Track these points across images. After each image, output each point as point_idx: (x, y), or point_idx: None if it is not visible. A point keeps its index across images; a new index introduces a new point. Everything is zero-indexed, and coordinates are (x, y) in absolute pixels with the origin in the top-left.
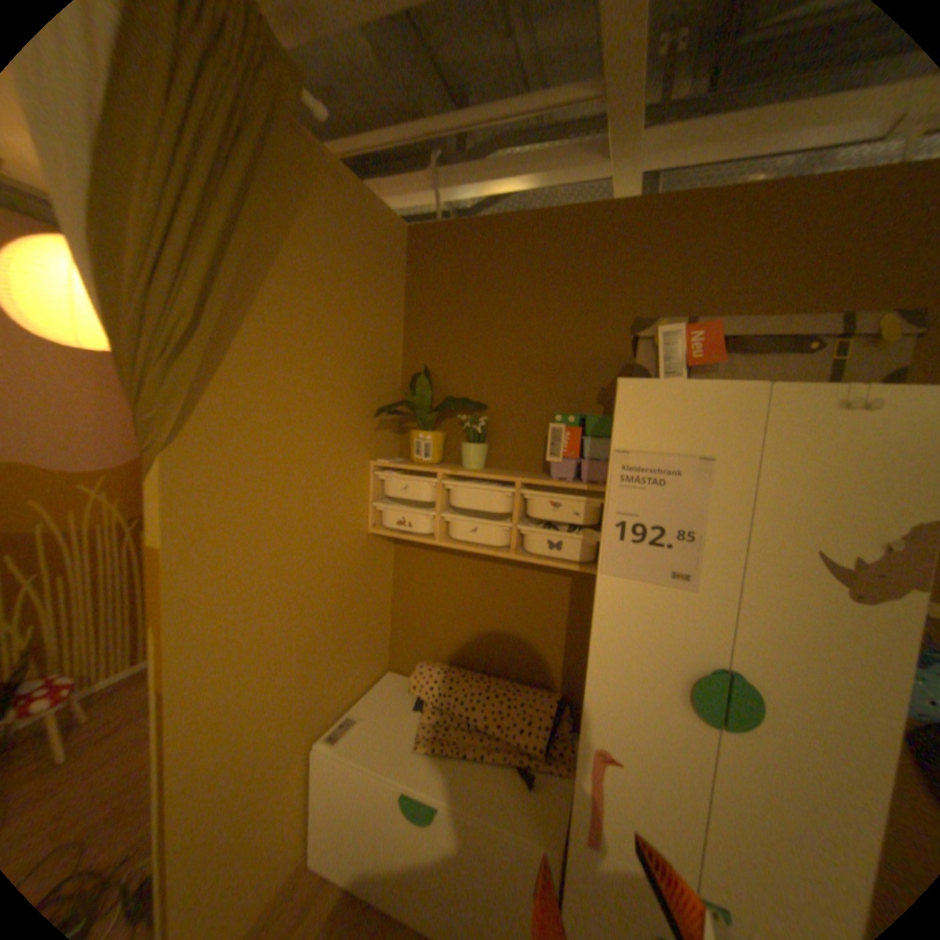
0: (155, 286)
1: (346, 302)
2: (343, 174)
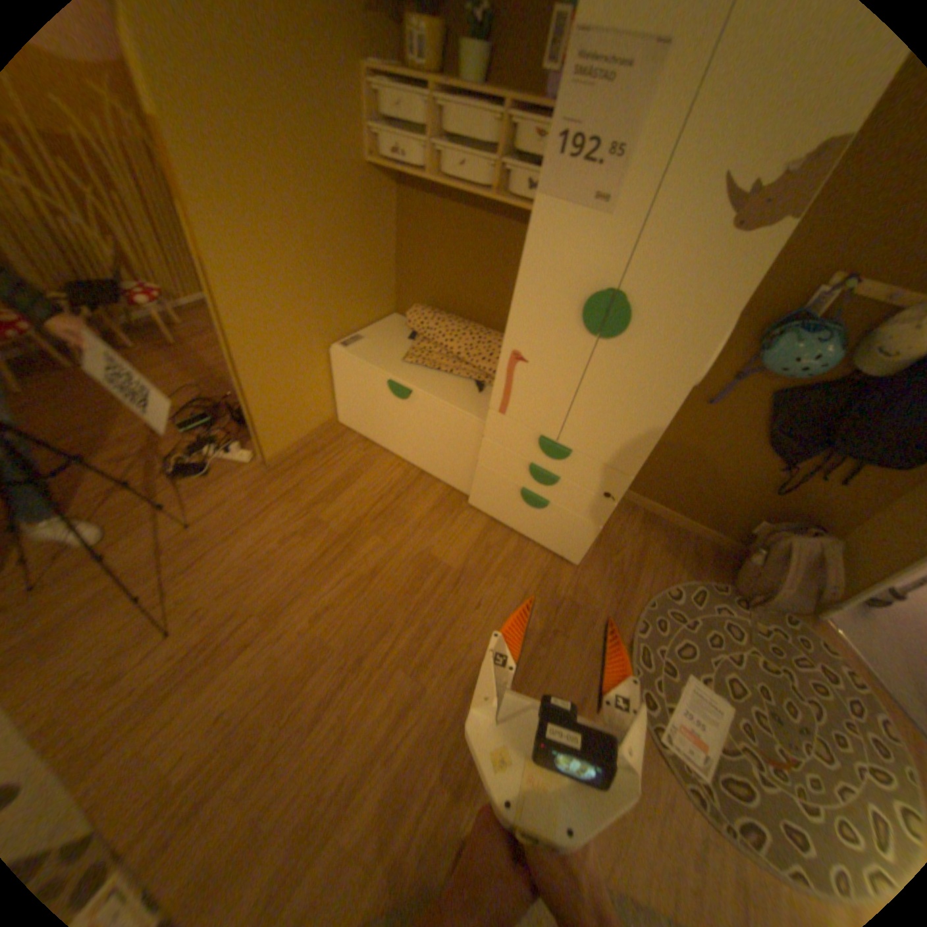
0: None
1: None
2: None
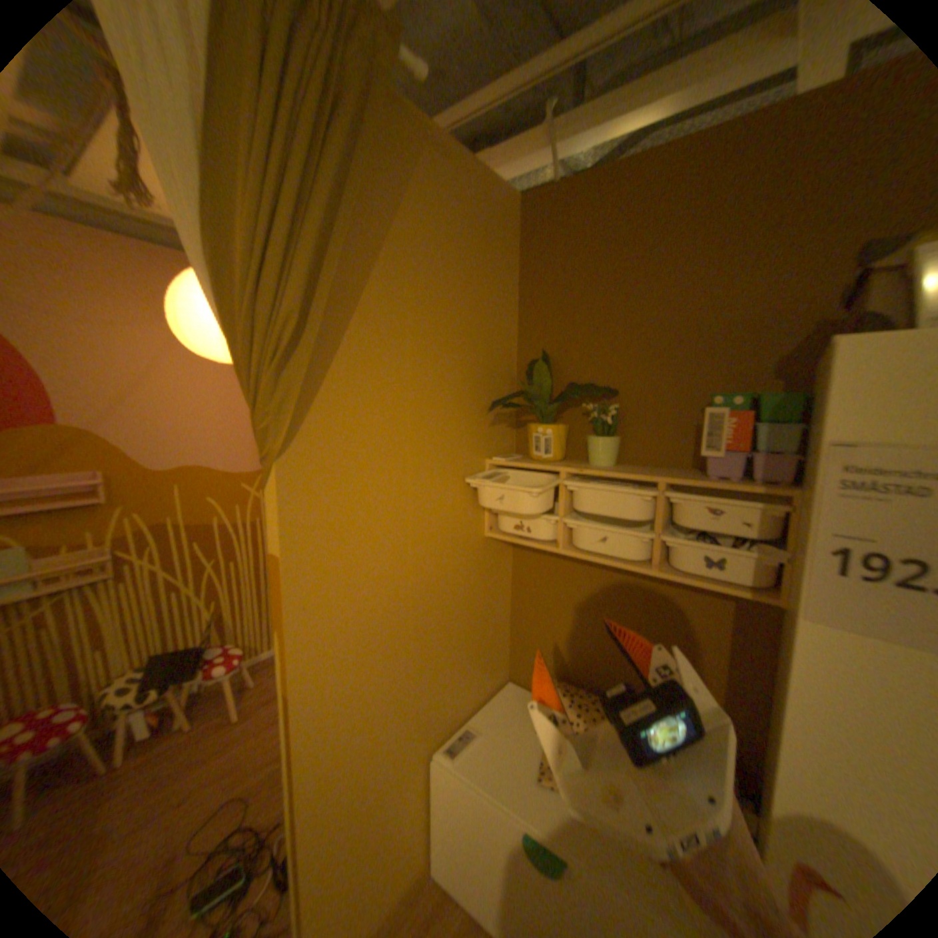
0: (261, 290)
1: (455, 287)
2: (448, 145)
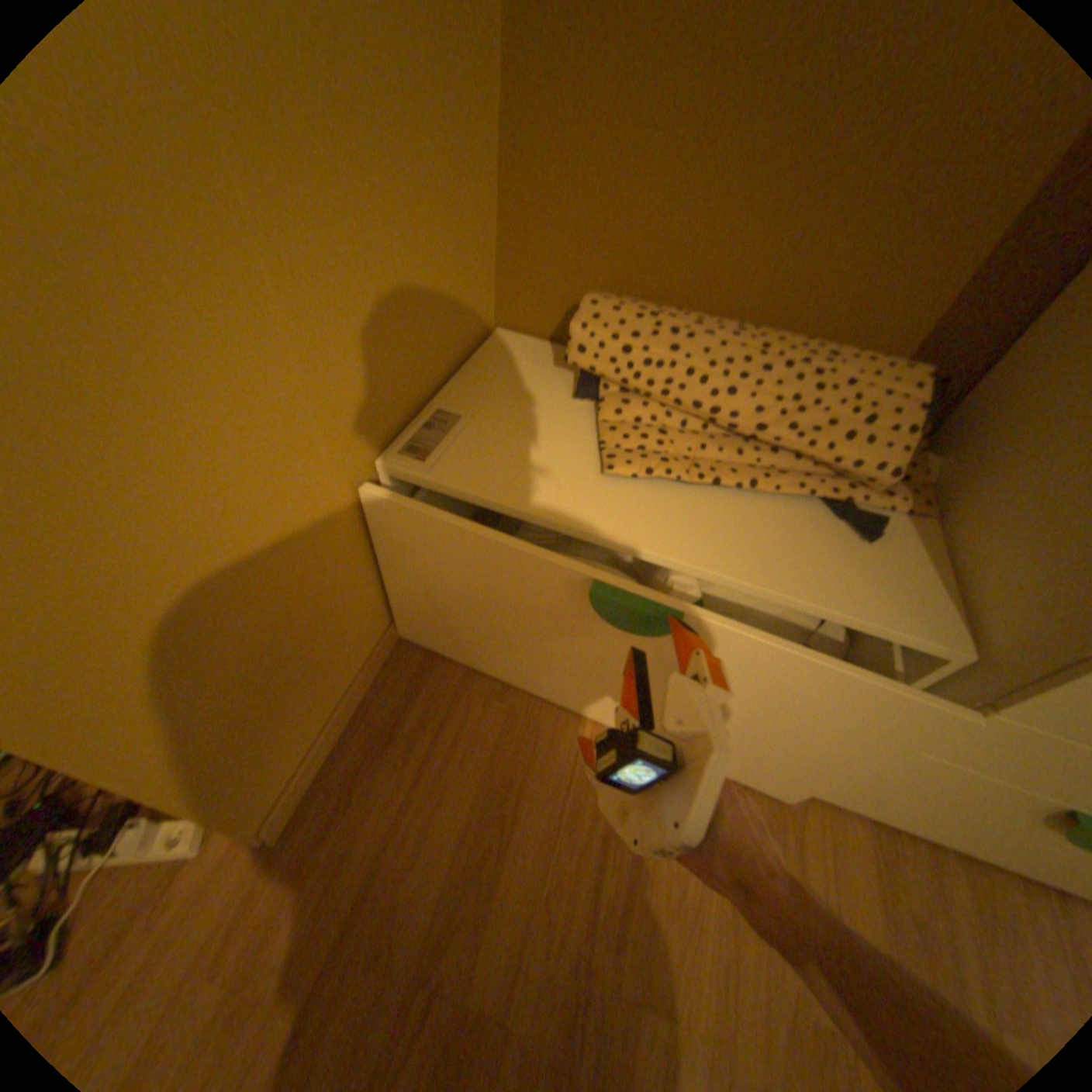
0: None
1: None
2: None
